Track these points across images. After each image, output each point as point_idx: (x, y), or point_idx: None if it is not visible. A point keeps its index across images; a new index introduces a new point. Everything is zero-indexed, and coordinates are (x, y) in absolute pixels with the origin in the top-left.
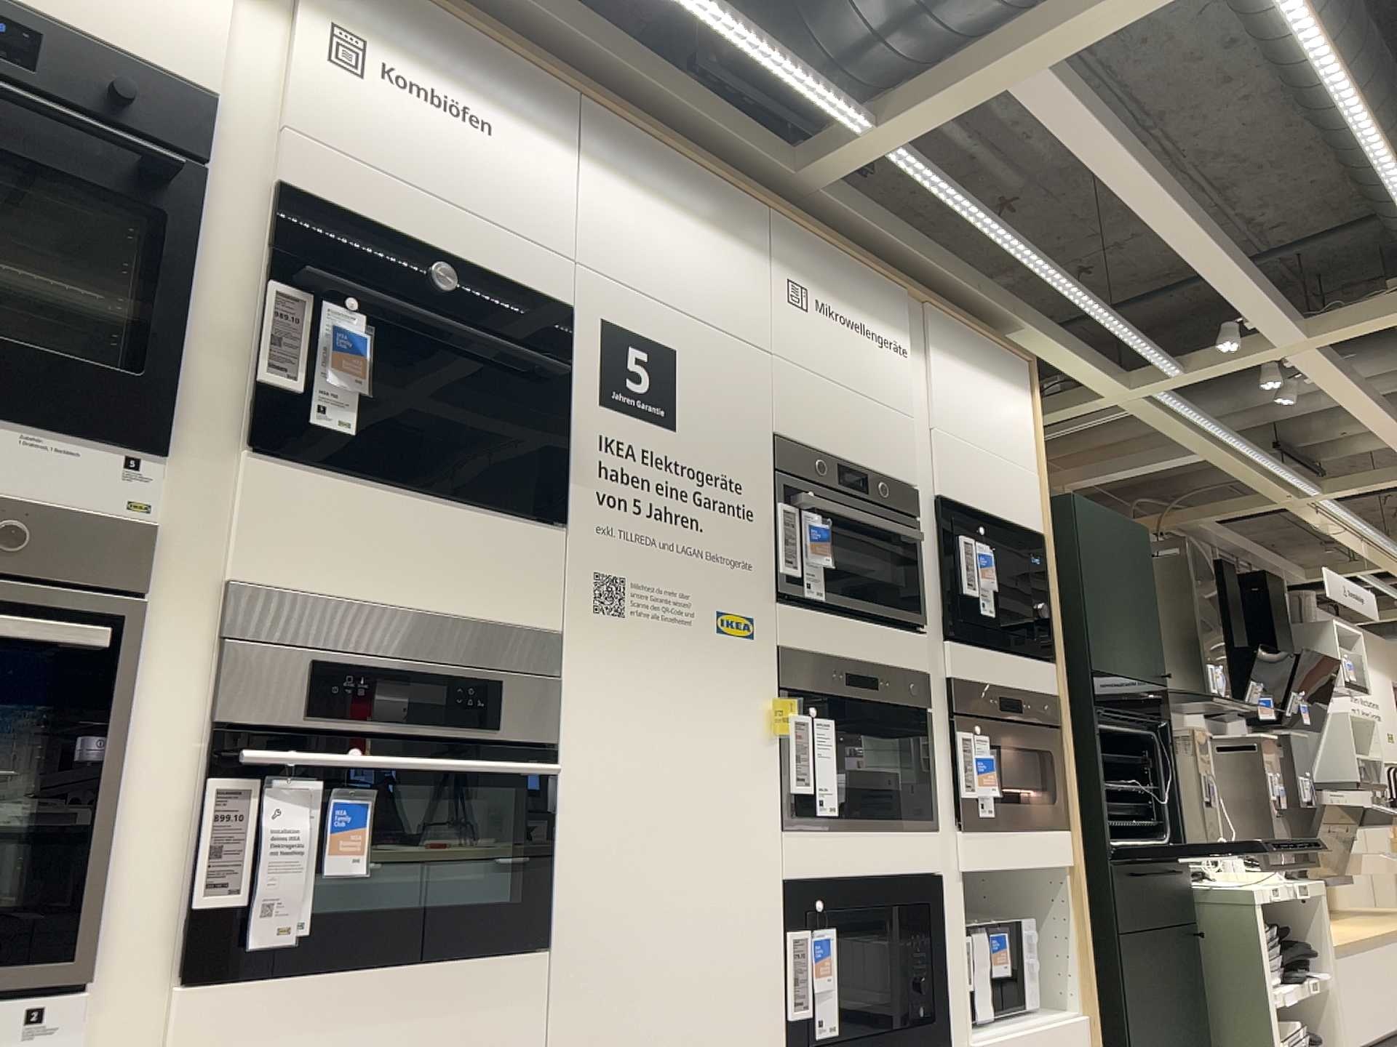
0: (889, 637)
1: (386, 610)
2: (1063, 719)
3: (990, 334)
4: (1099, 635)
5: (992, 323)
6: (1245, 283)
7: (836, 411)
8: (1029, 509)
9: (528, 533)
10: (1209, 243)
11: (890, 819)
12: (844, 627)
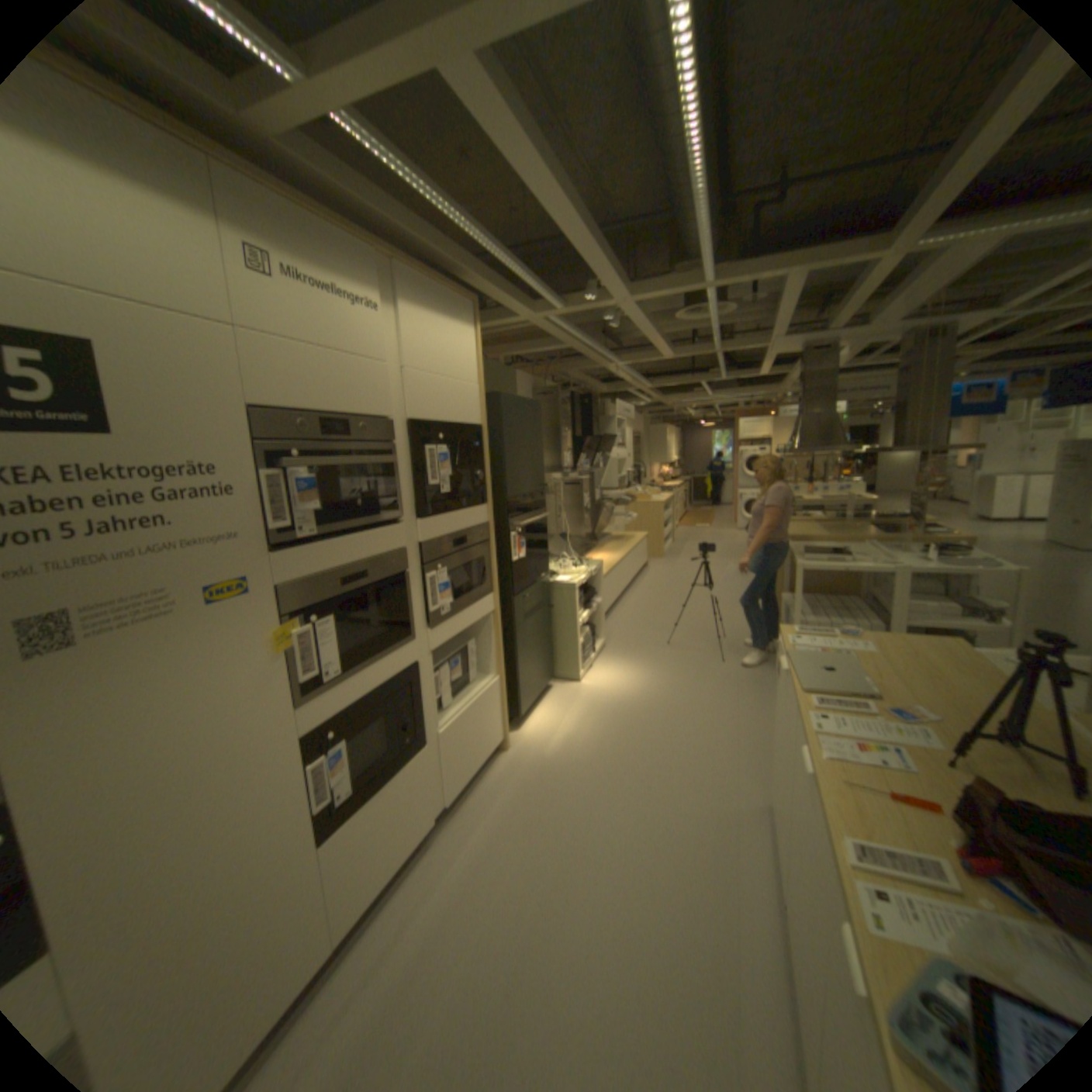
0: (373, 538)
1: None
2: (490, 537)
3: (446, 285)
4: (512, 478)
5: (449, 271)
6: (608, 265)
7: (312, 373)
8: (473, 412)
9: None
10: (590, 237)
11: (380, 654)
12: (334, 547)
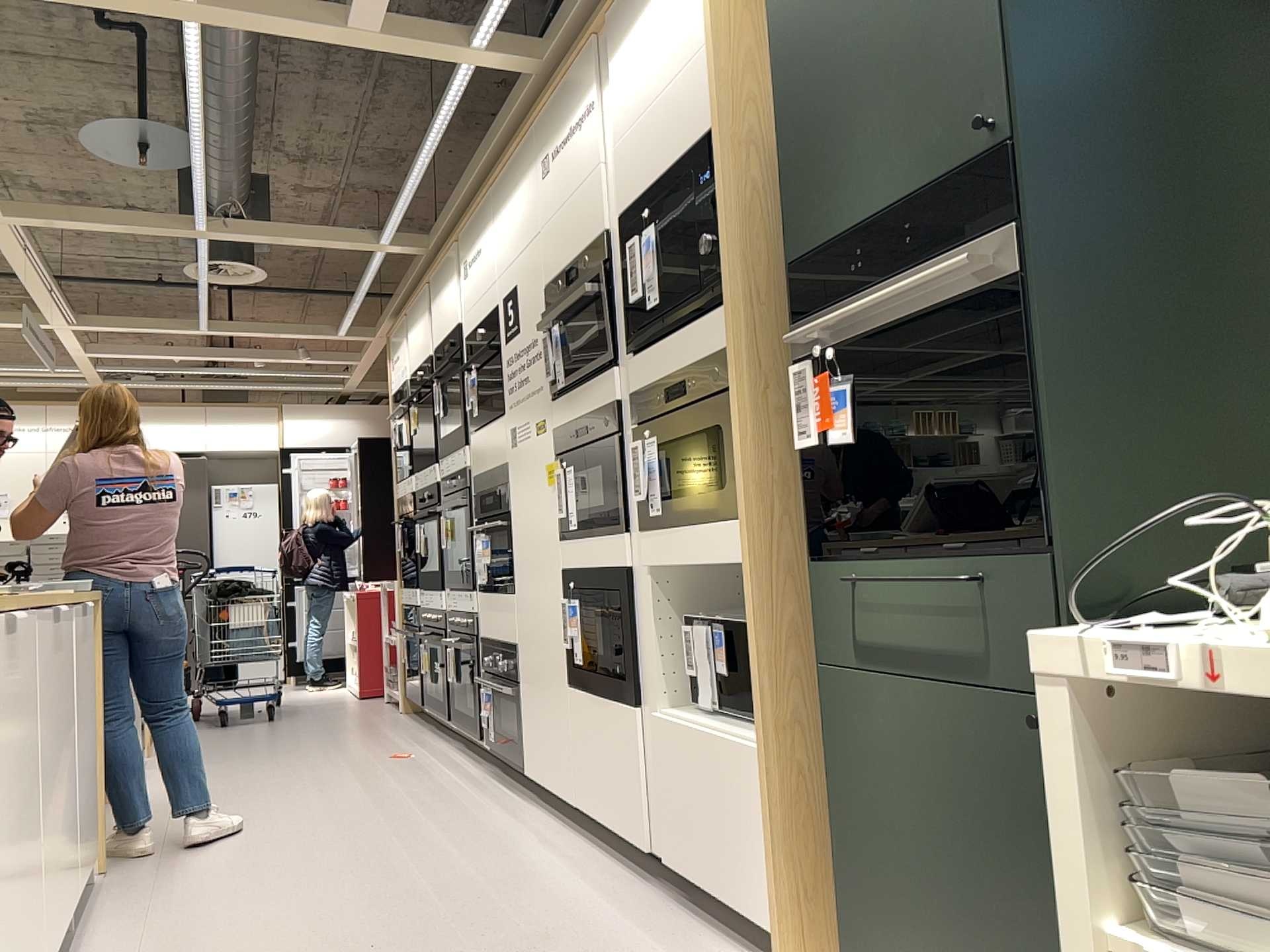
0: (594, 386)
1: (492, 471)
2: (739, 376)
3: None
4: (813, 189)
5: None
6: None
7: (564, 231)
8: (700, 112)
9: (498, 423)
10: None
11: (600, 528)
12: (574, 396)
